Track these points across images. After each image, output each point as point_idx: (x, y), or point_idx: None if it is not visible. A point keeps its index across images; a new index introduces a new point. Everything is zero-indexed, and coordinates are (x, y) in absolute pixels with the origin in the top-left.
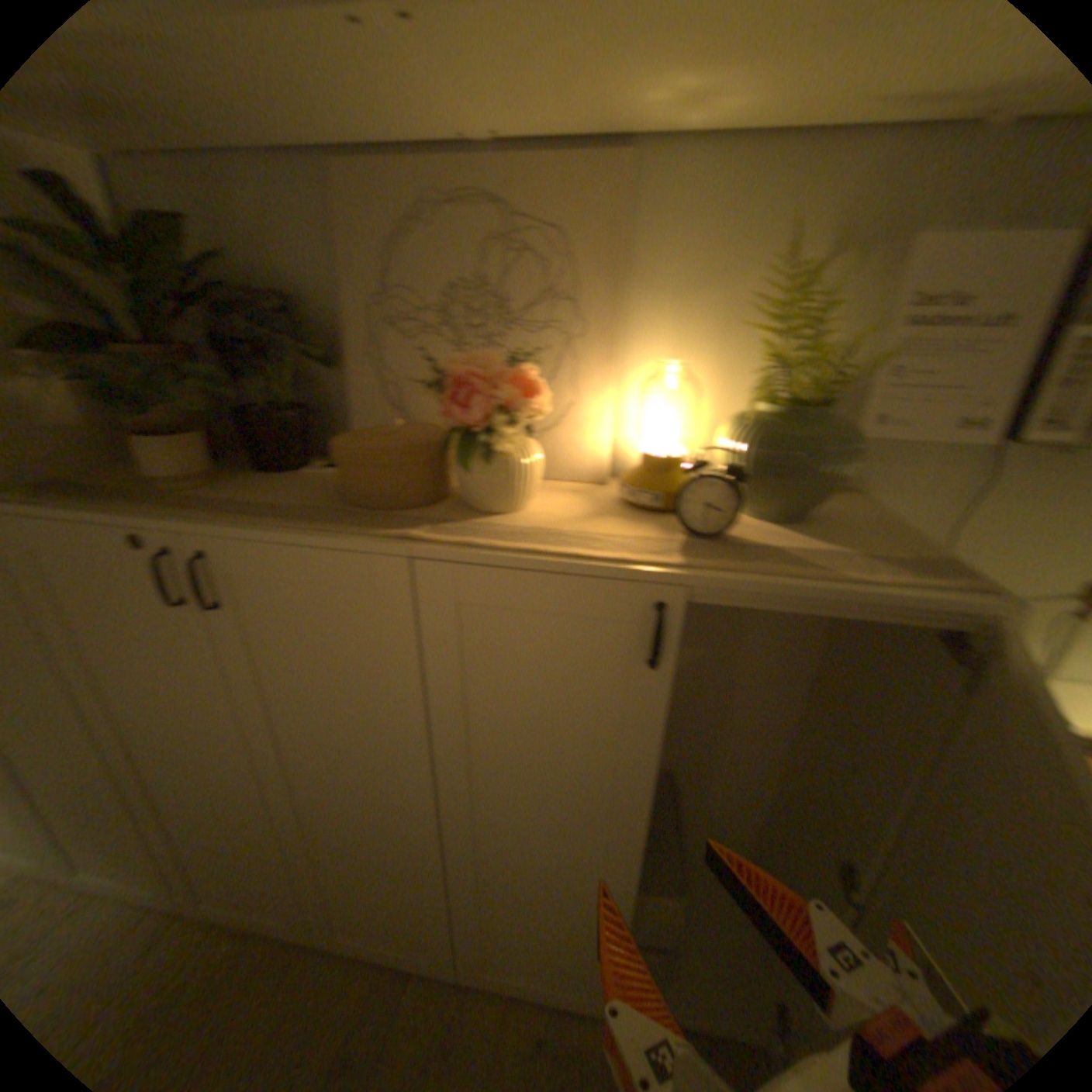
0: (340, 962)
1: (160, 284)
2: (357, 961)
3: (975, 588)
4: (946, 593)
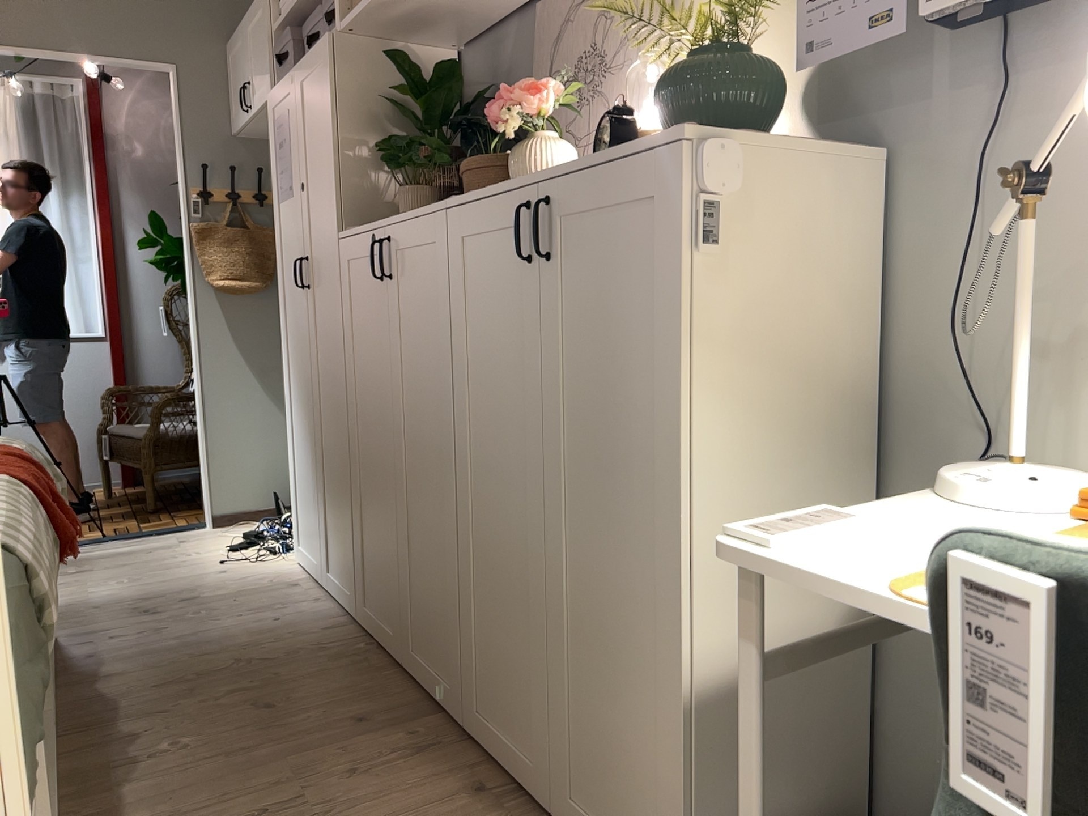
0: (411, 686)
1: (452, 108)
2: (420, 691)
3: (675, 130)
4: (648, 137)
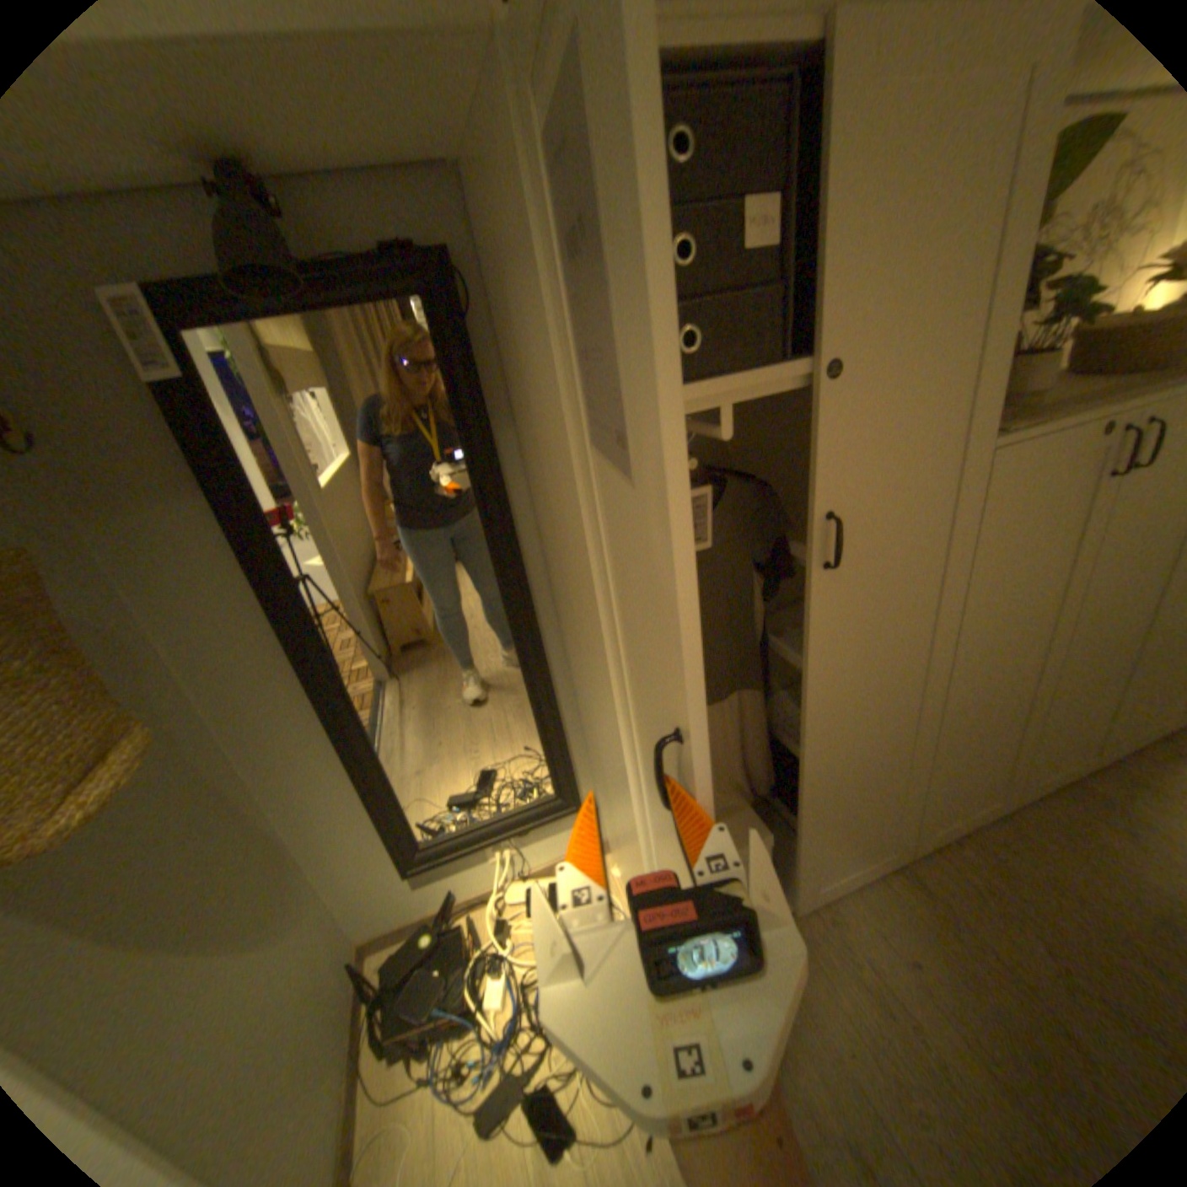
0: (1040, 804)
1: None
2: (1047, 797)
3: None
4: None
